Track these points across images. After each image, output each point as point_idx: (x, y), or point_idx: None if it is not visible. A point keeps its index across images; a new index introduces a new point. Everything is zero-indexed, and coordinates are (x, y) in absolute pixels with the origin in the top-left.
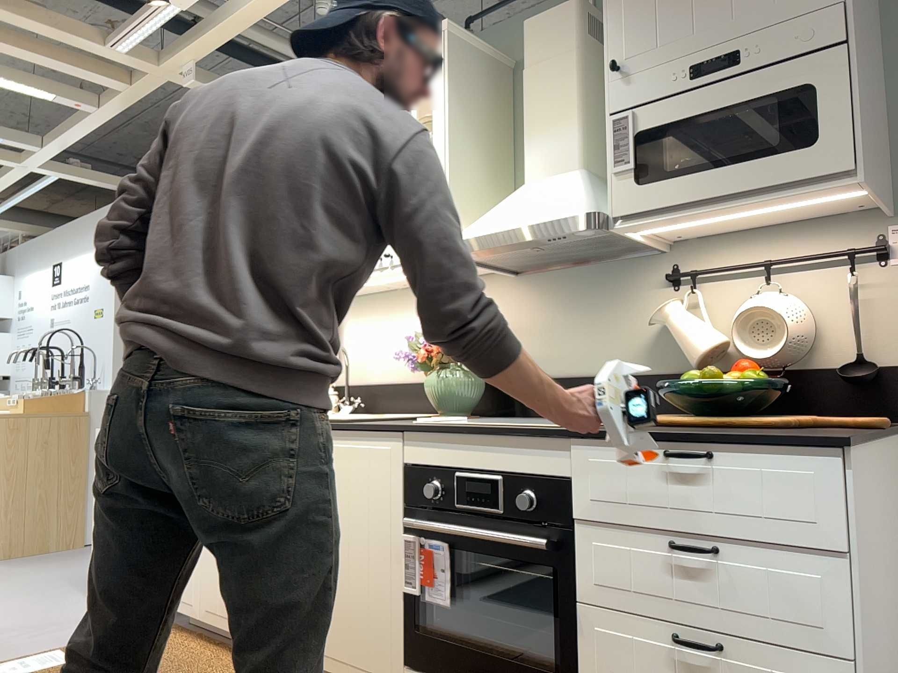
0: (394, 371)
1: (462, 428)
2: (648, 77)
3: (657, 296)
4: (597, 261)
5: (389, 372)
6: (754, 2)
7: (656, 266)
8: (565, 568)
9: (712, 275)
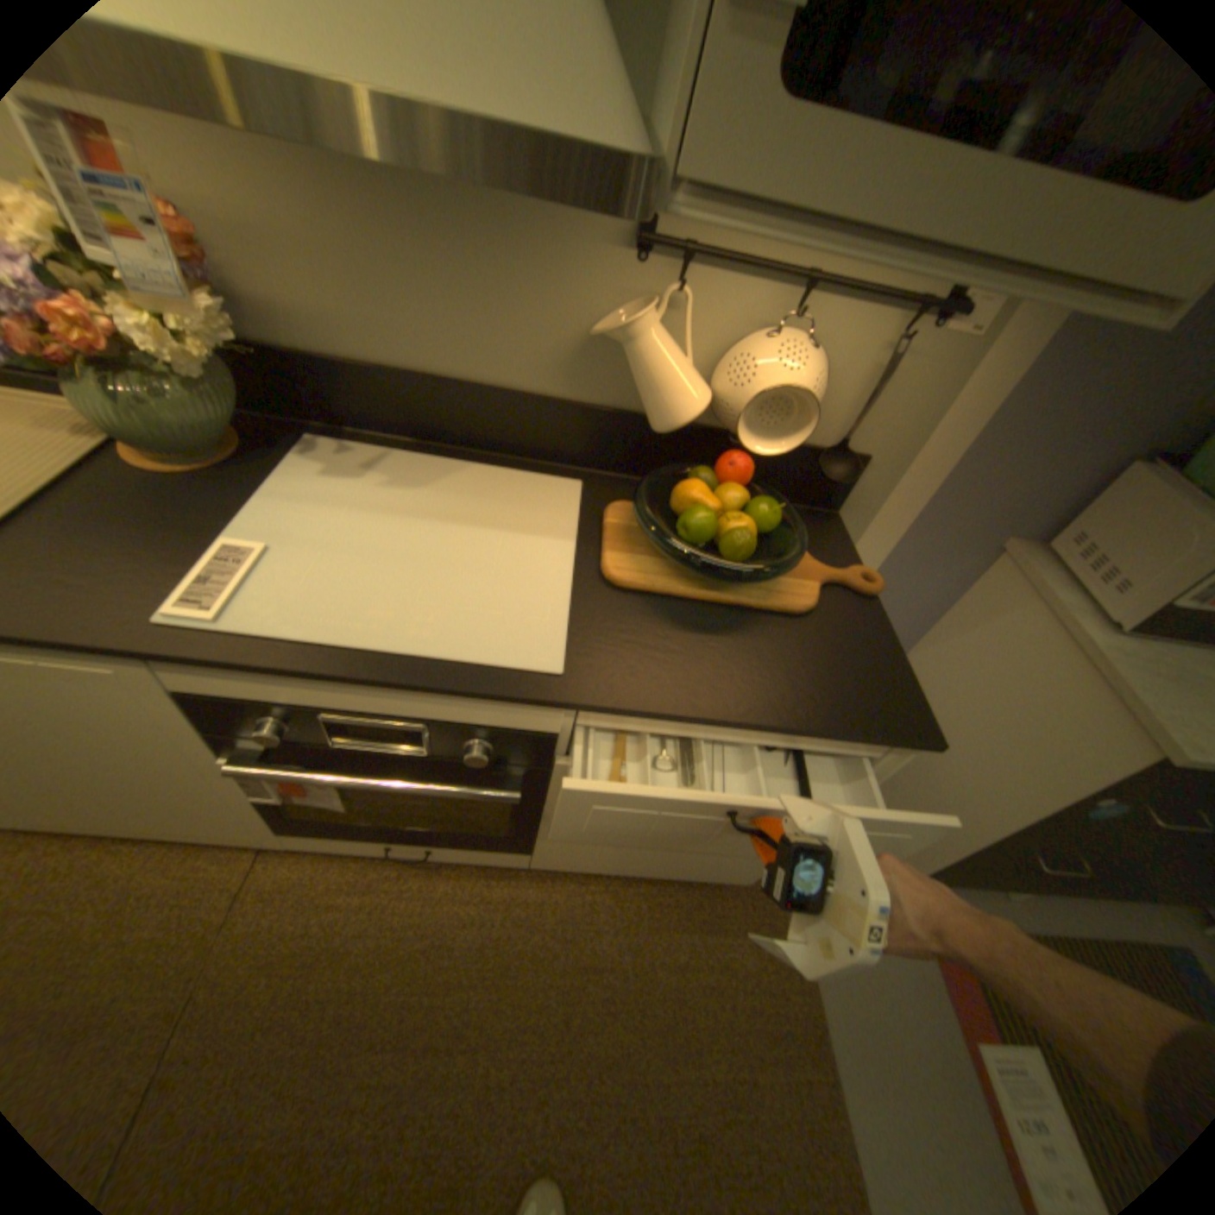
0: None
1: (319, 674)
2: None
3: (605, 262)
4: None
5: None
6: None
7: None
8: (530, 788)
9: (714, 253)
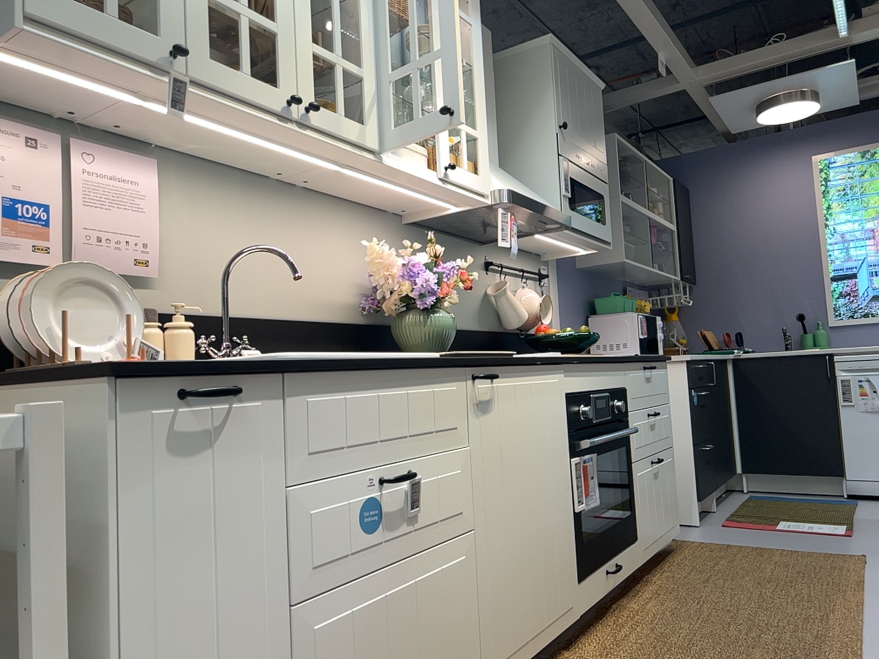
0: (272, 301)
1: (595, 358)
2: (571, 146)
3: (482, 275)
4: (457, 237)
5: (262, 300)
6: (593, 141)
7: (481, 254)
8: (627, 444)
9: (501, 269)
